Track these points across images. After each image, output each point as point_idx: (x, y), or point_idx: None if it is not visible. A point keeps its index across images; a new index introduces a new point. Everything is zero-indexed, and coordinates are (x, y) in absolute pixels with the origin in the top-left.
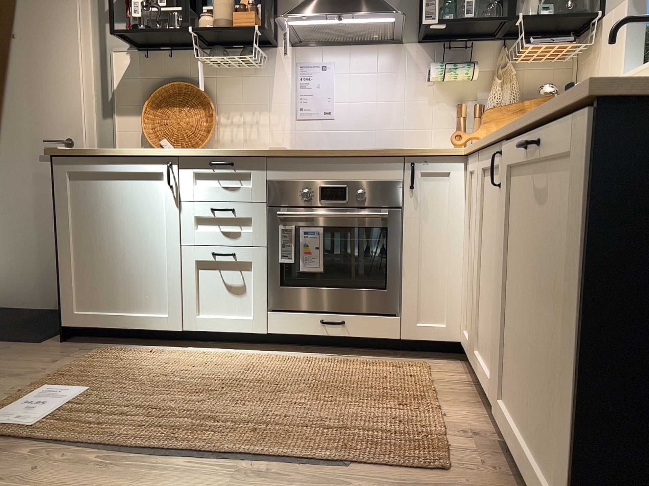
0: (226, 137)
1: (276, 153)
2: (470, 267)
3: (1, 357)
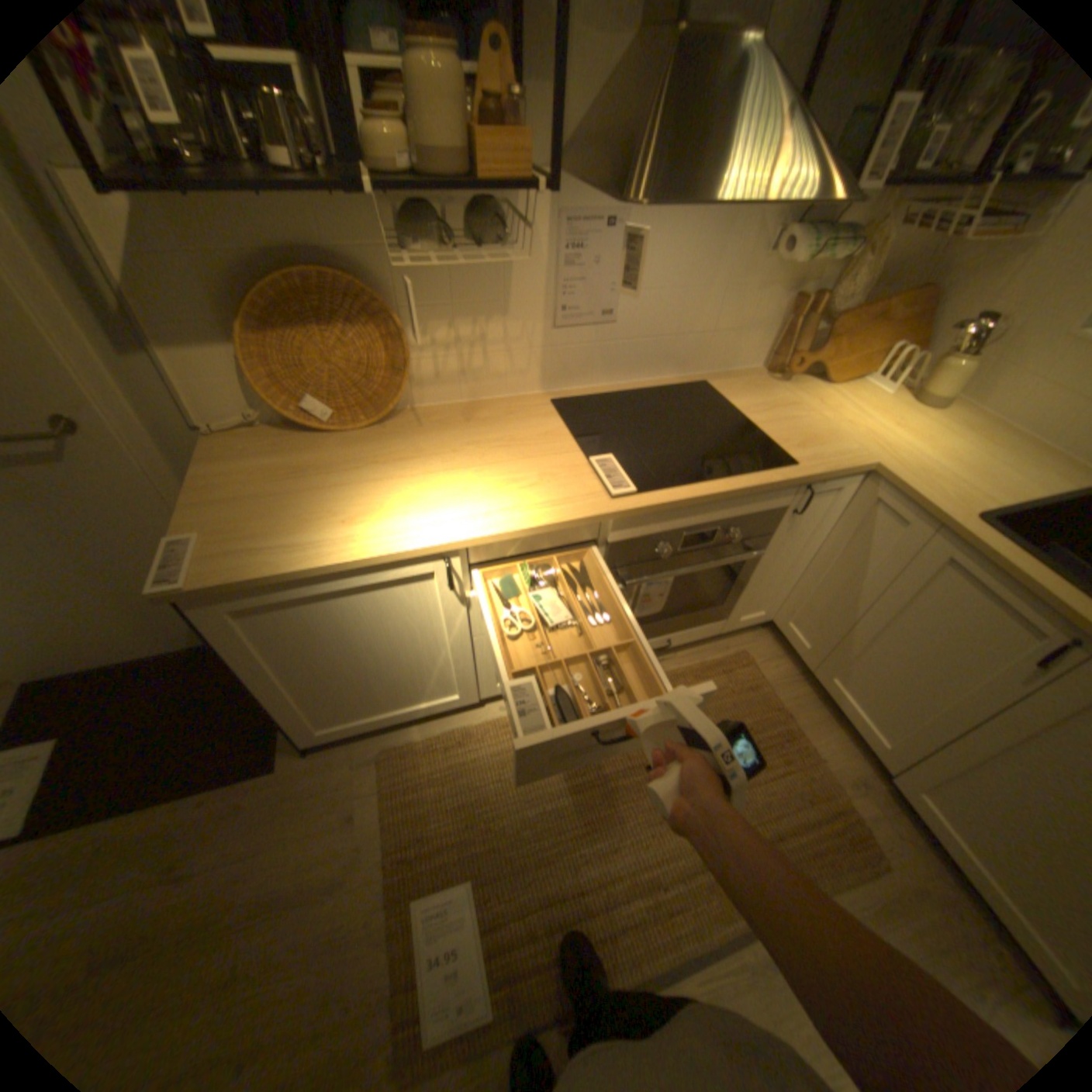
0: (427, 368)
1: (634, 511)
2: (825, 583)
3: (255, 837)
